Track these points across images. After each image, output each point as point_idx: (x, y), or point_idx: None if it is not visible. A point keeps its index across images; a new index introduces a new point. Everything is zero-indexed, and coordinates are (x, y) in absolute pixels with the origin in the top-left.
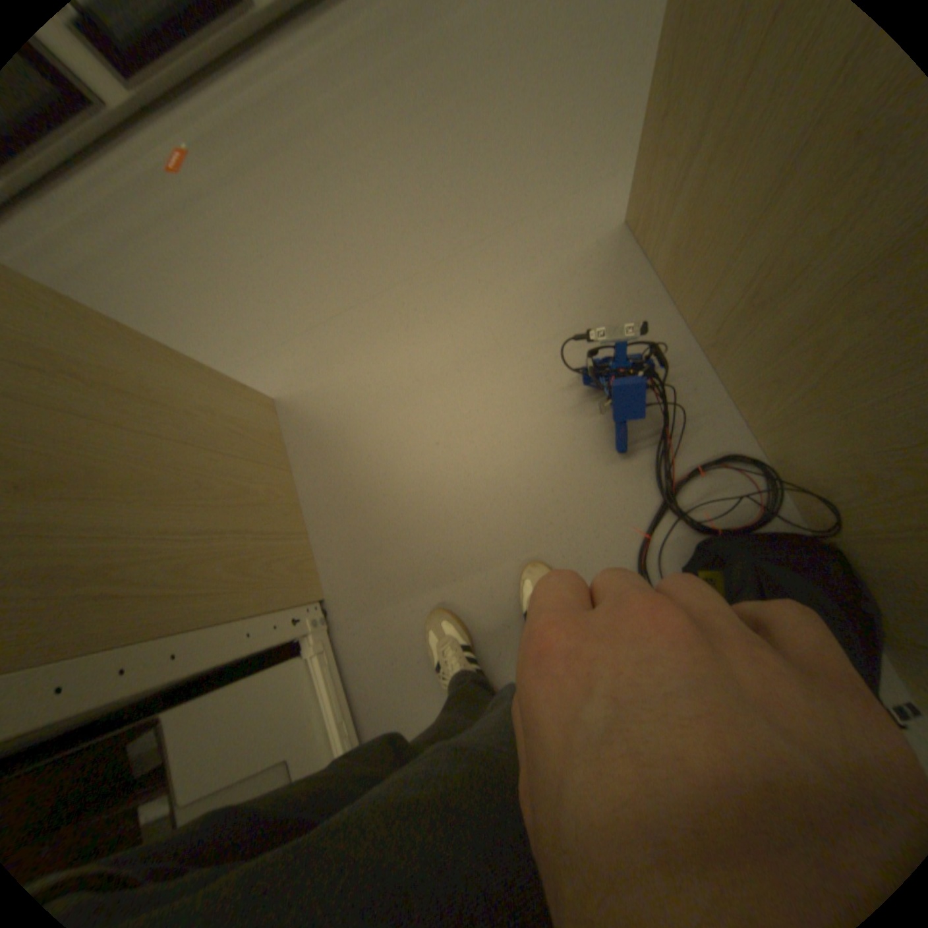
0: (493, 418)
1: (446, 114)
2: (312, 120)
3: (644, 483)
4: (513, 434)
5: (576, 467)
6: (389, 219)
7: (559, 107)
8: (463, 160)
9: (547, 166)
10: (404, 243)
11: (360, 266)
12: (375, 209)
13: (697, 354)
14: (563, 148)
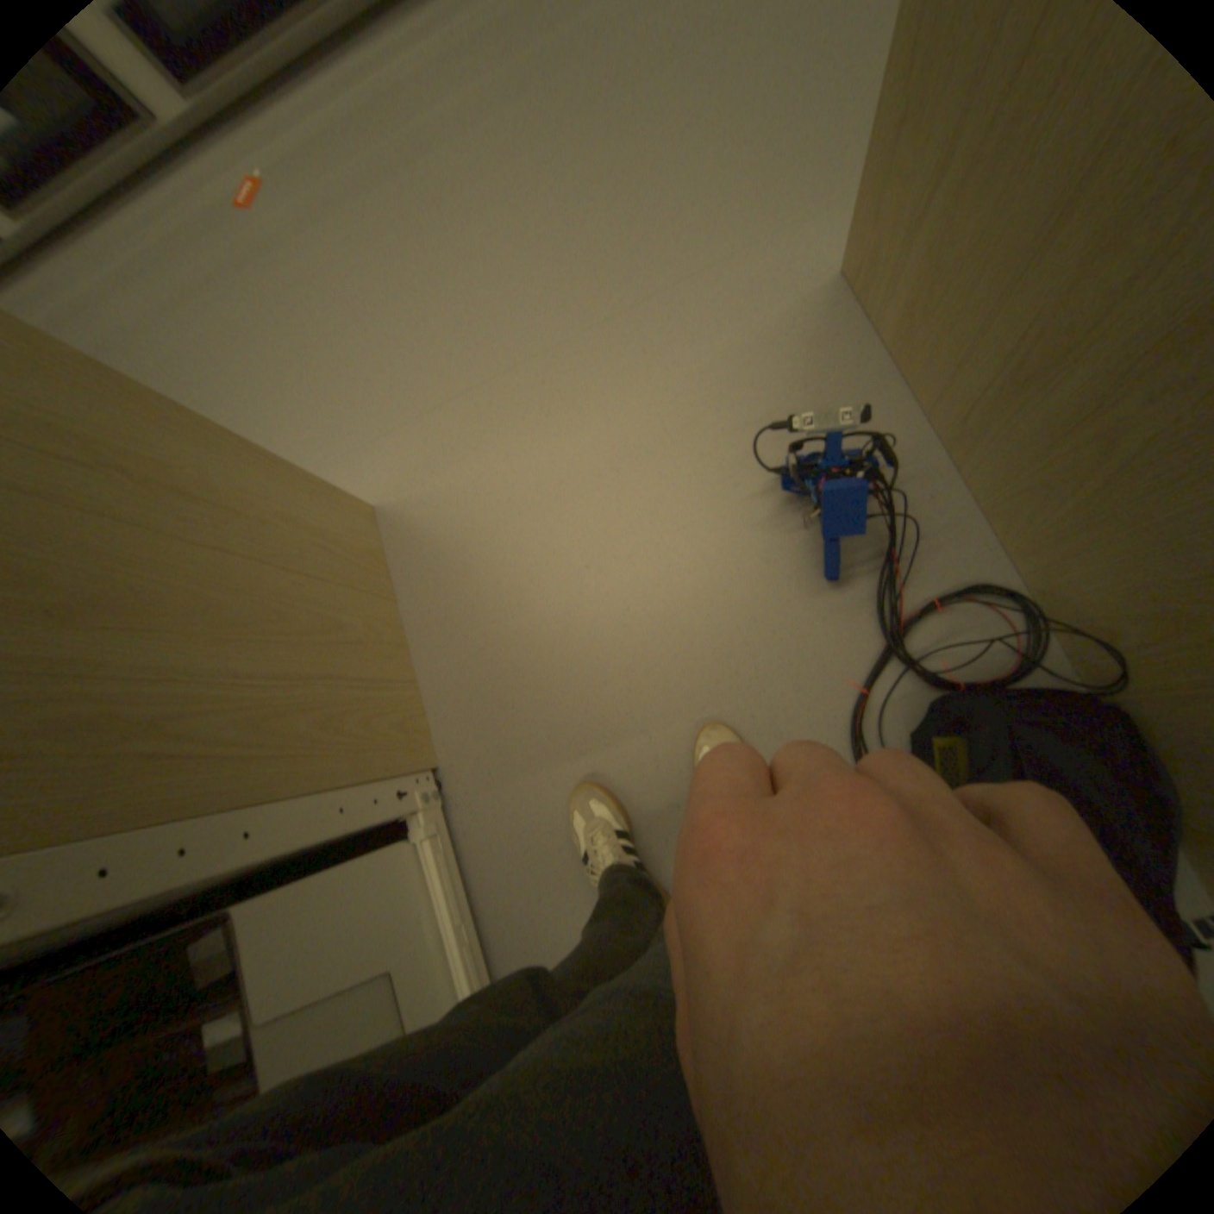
0: (661, 534)
1: (603, 128)
2: (425, 137)
3: (861, 621)
4: (688, 555)
5: (771, 599)
6: (526, 270)
7: (754, 118)
8: (625, 190)
9: (737, 198)
10: (545, 301)
11: (487, 333)
12: (507, 257)
13: (935, 449)
14: (759, 173)
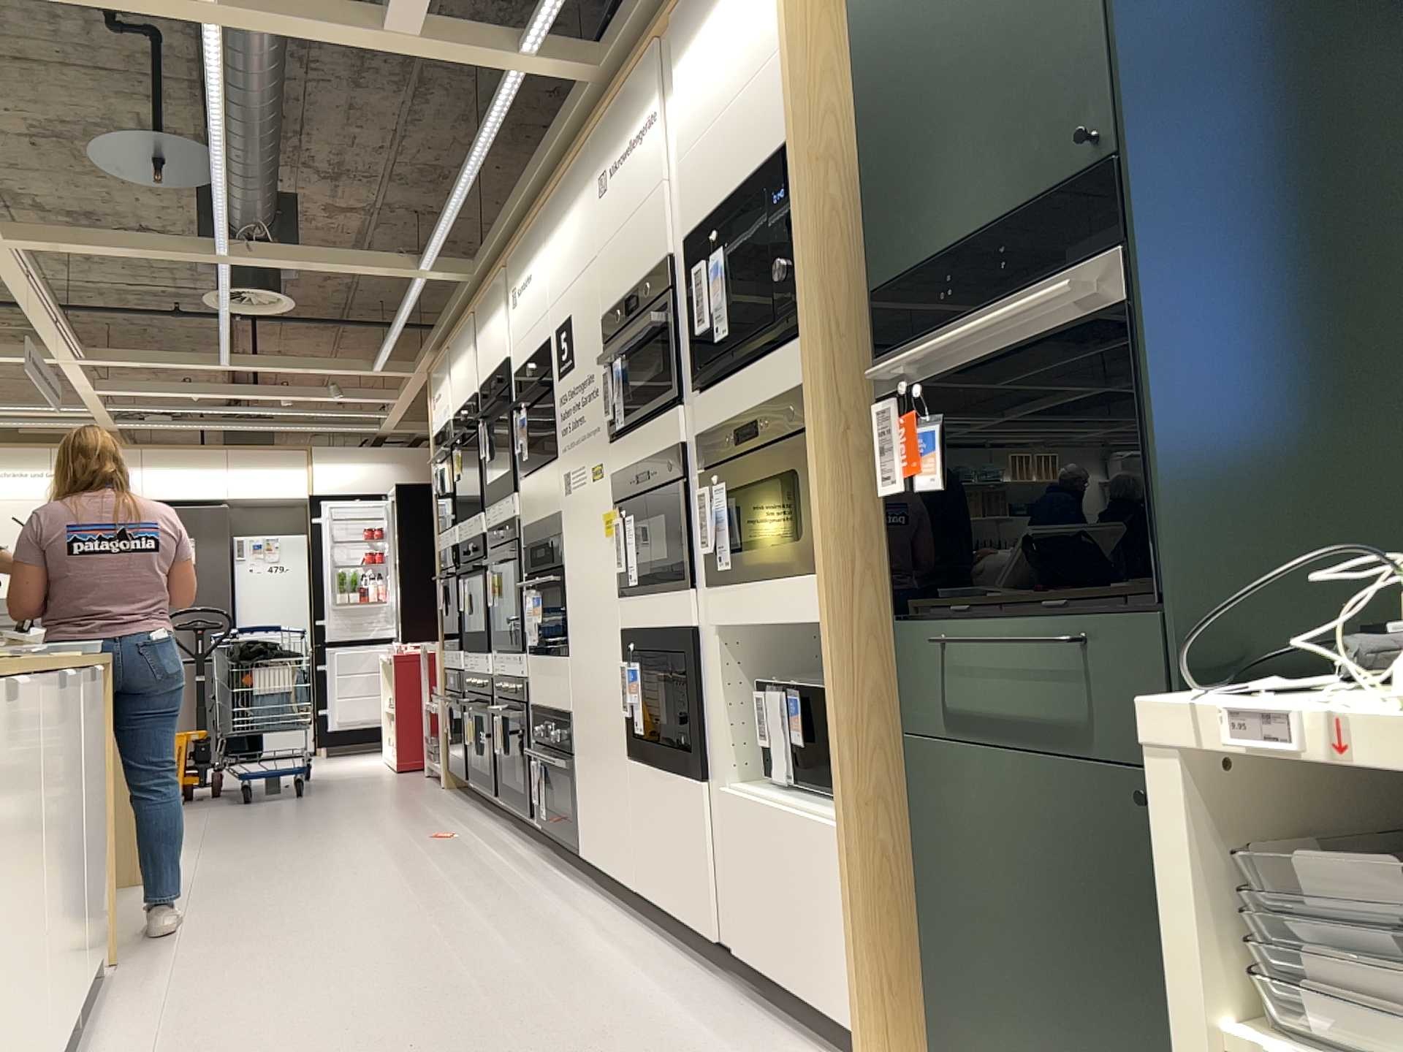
0: None
1: (343, 908)
2: (414, 869)
3: None
4: None
5: None
6: (258, 901)
7: (282, 941)
8: (279, 917)
9: (221, 942)
10: (224, 907)
11: (225, 897)
12: (276, 896)
13: None
14: (232, 945)
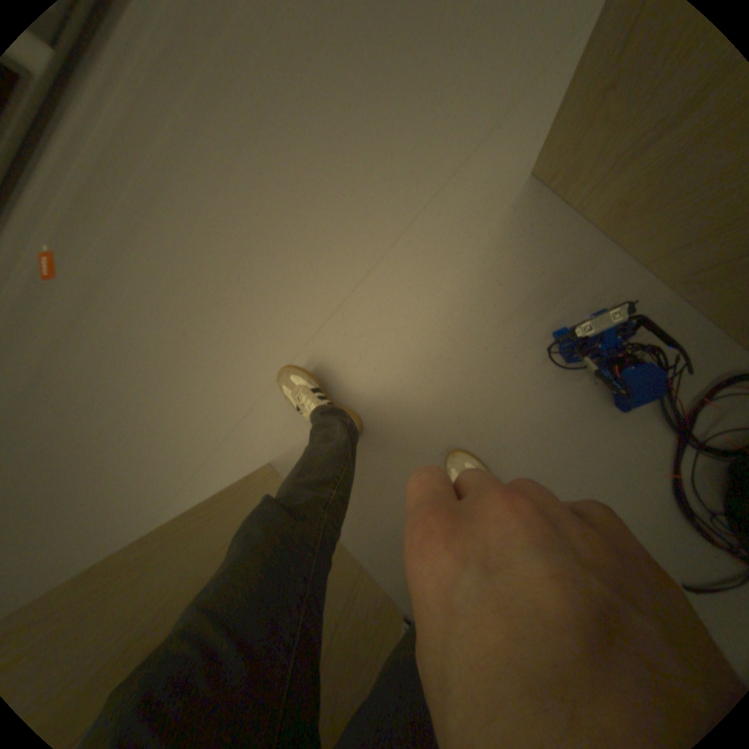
0: (484, 415)
1: (292, 121)
2: (158, 177)
3: (654, 427)
4: (510, 423)
5: (583, 434)
6: (290, 256)
7: (407, 70)
8: (334, 167)
9: (425, 143)
10: (317, 275)
11: (285, 313)
12: (271, 250)
13: (660, 289)
14: (432, 116)
